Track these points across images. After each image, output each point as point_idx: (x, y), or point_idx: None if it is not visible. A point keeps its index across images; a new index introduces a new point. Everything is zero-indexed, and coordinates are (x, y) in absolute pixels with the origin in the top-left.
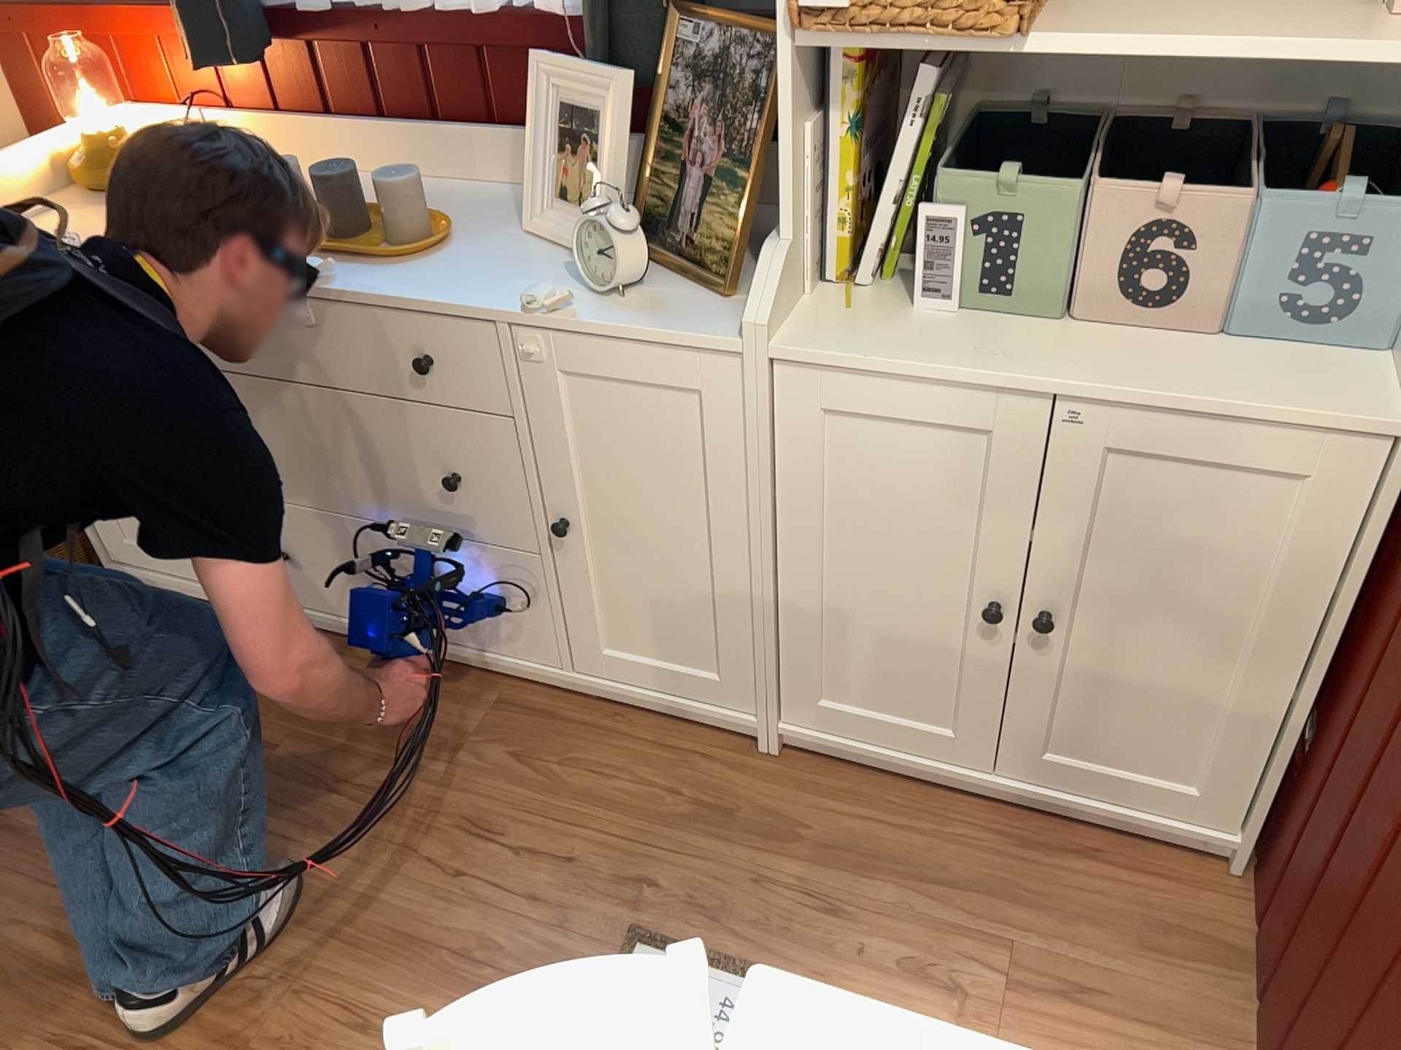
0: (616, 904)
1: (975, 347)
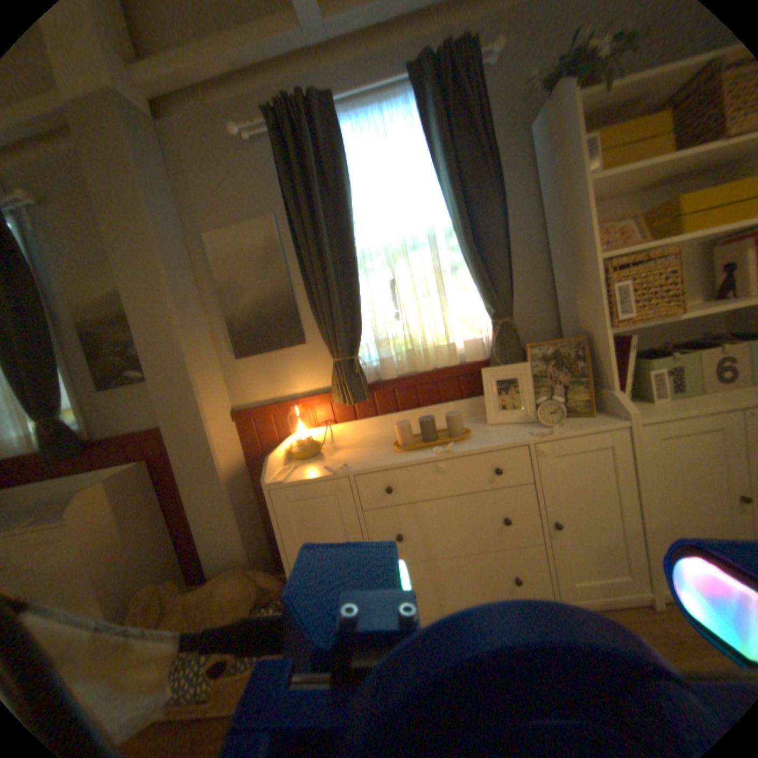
0: None
1: (696, 404)
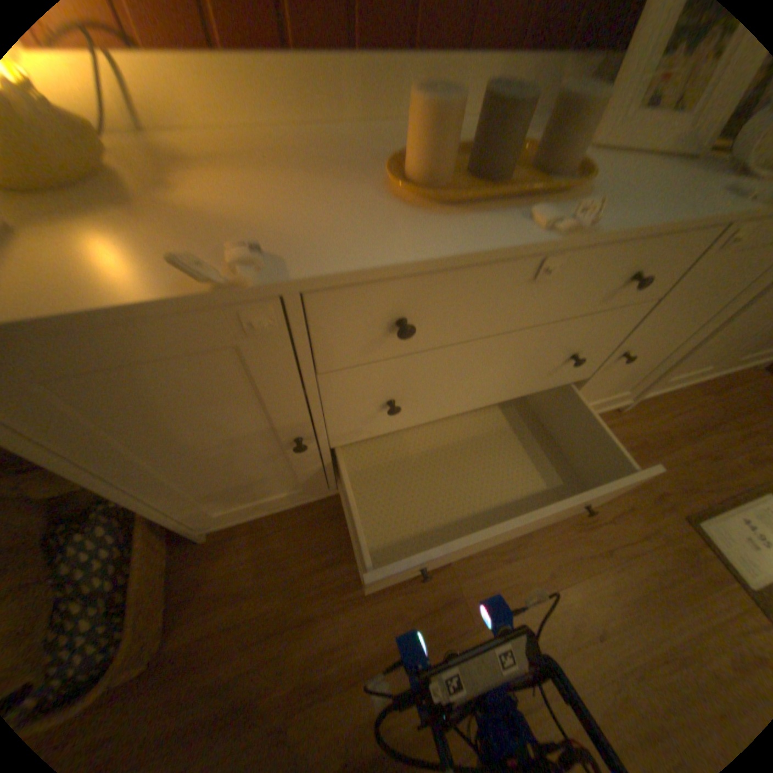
0: (673, 519)
1: None
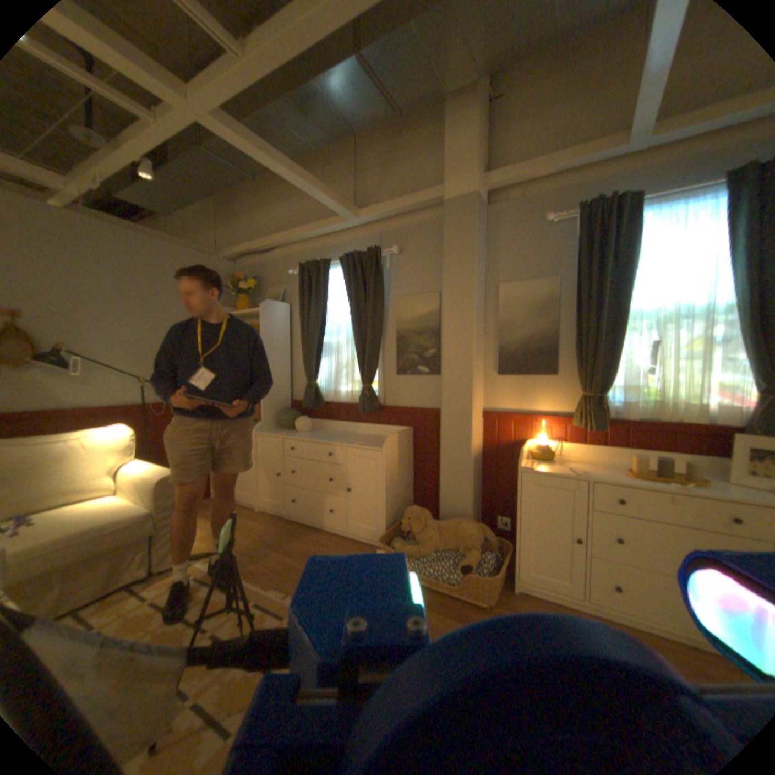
0: None
1: None
